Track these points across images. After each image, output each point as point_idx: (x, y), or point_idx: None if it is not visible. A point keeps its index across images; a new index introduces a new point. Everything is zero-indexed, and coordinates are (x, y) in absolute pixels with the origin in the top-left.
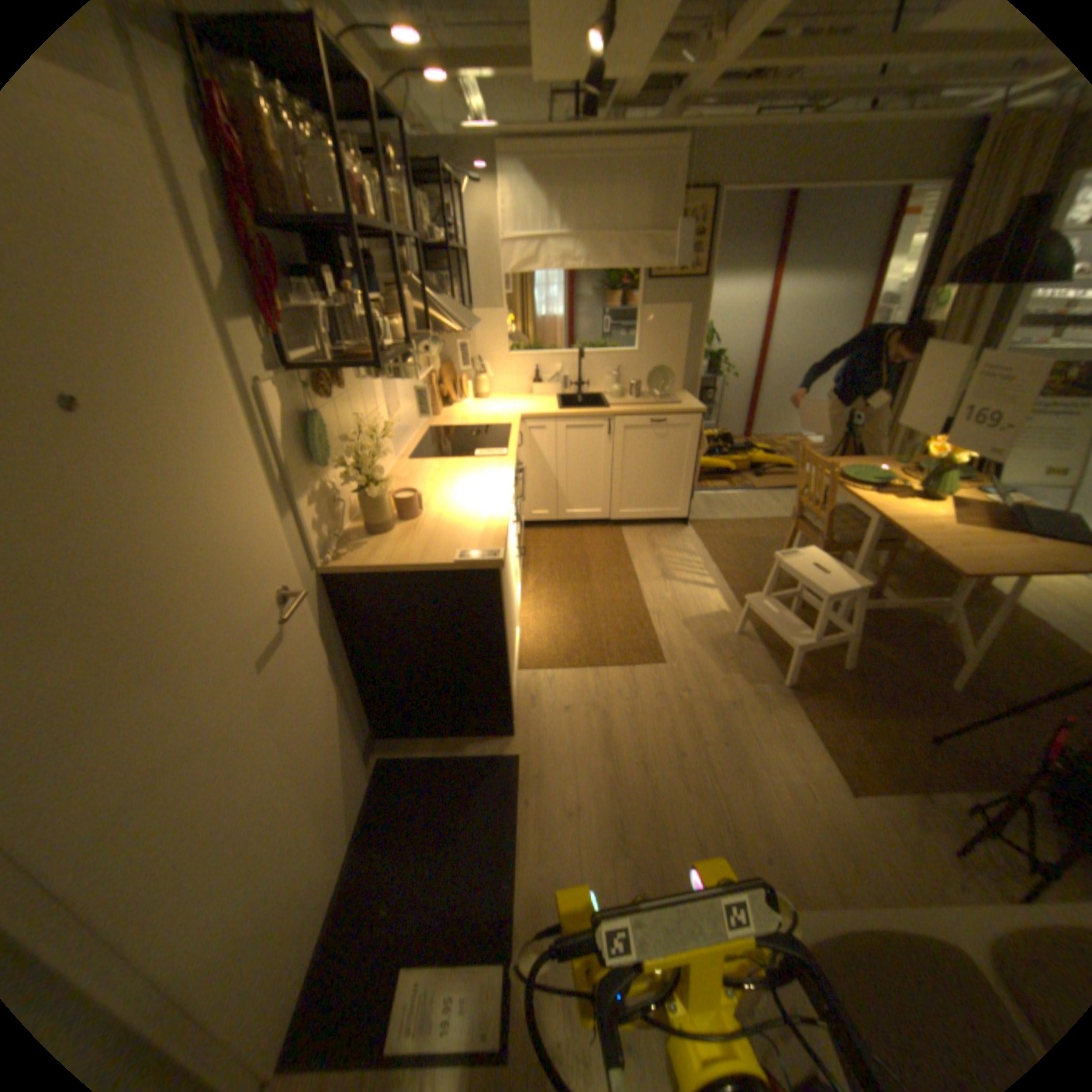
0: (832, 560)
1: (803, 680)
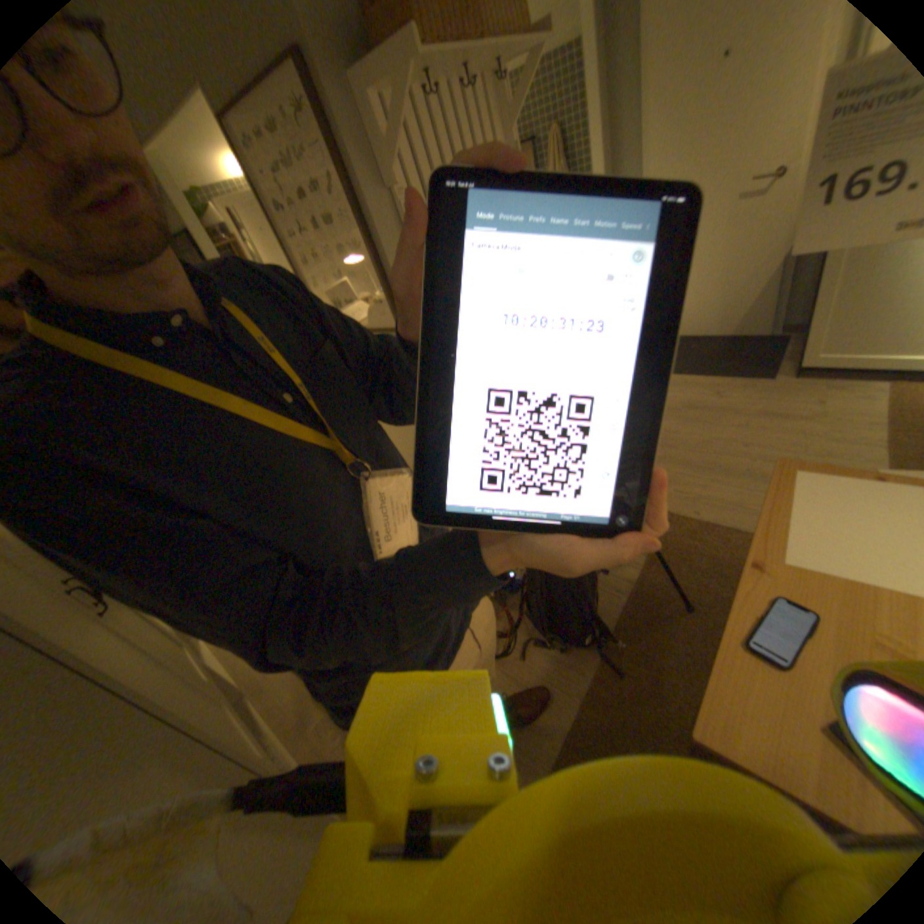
0: None
1: None
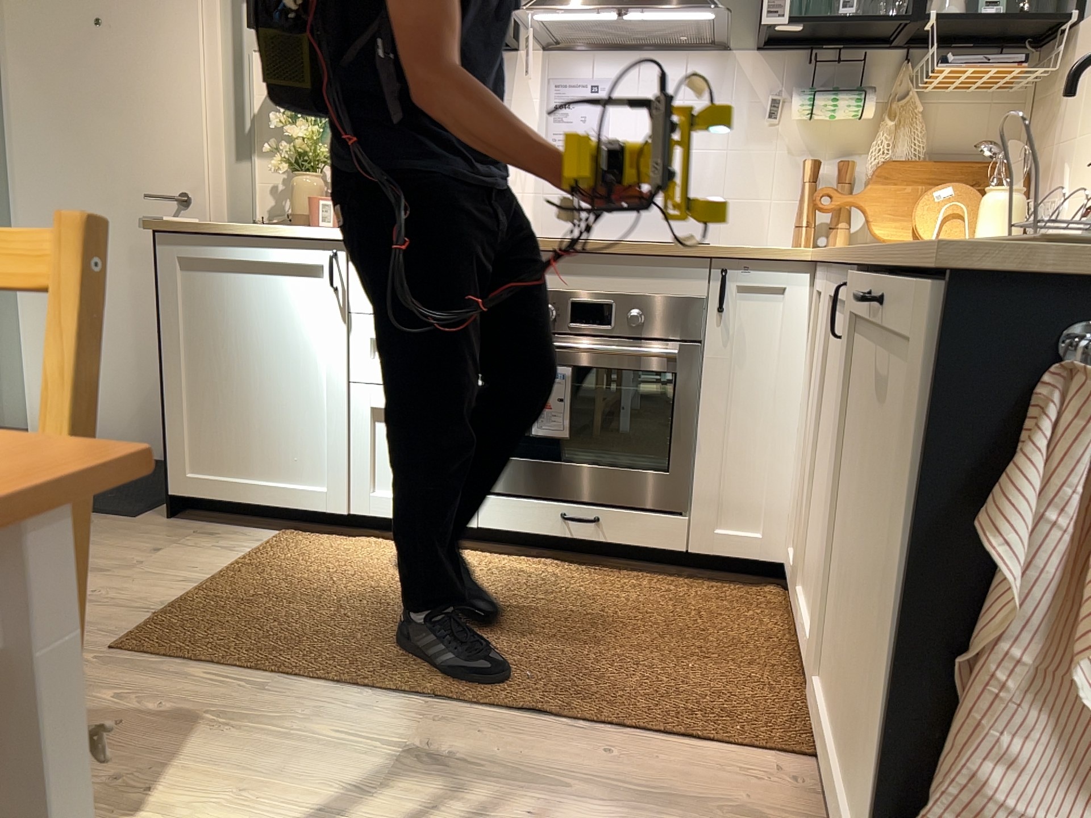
0: None
1: None
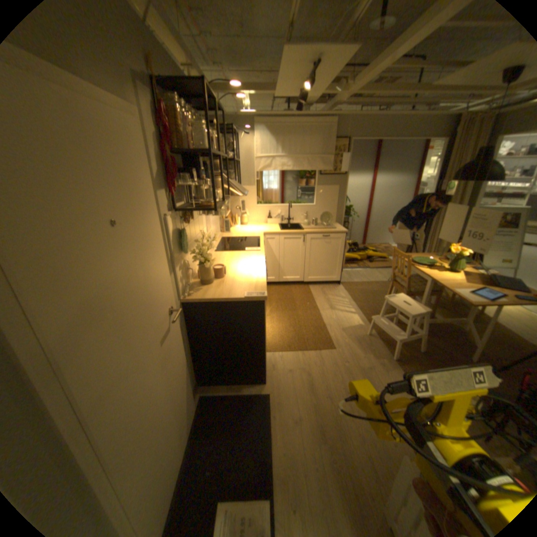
0: (410, 300)
1: (402, 358)
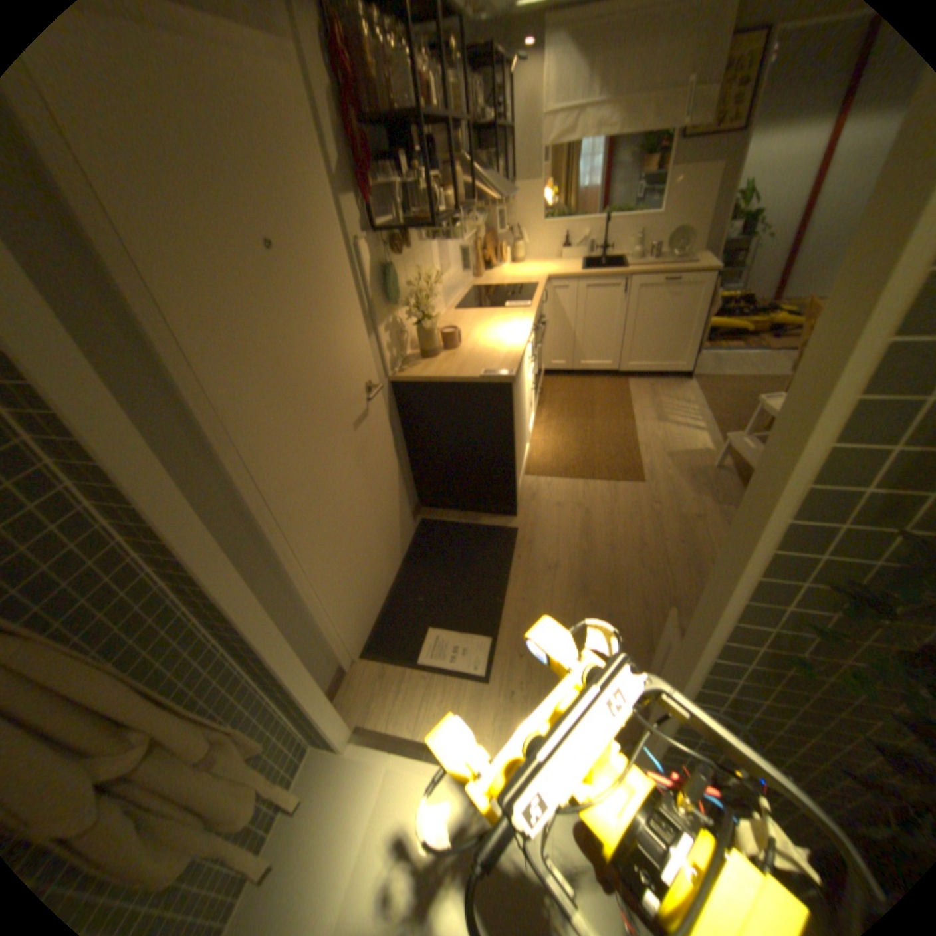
0: None
1: None
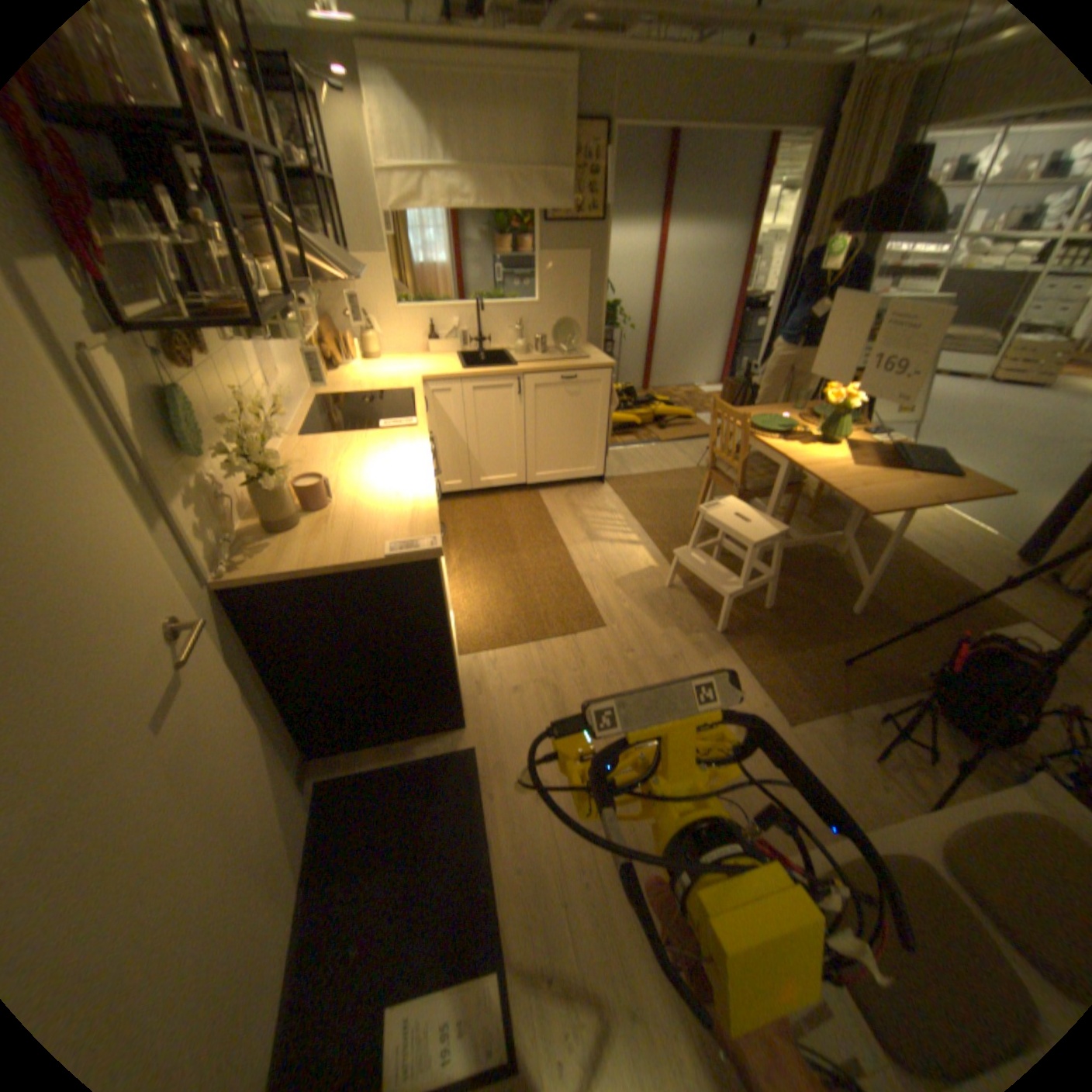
0: (747, 507)
1: (732, 624)
